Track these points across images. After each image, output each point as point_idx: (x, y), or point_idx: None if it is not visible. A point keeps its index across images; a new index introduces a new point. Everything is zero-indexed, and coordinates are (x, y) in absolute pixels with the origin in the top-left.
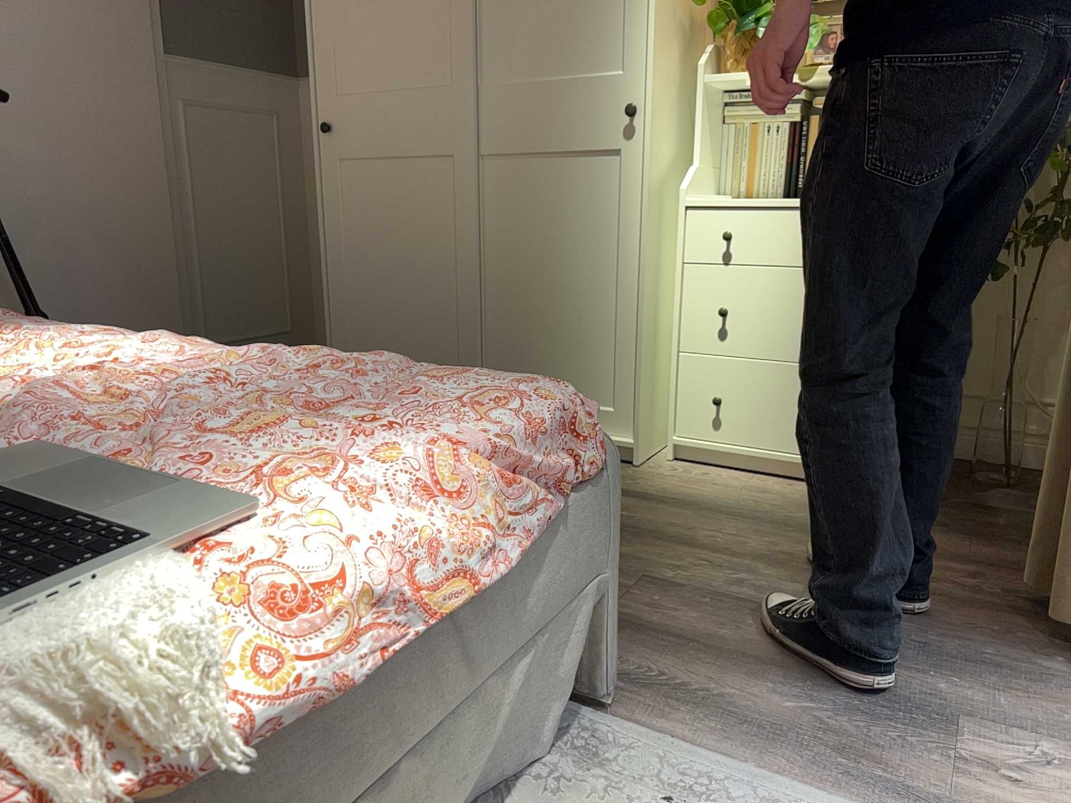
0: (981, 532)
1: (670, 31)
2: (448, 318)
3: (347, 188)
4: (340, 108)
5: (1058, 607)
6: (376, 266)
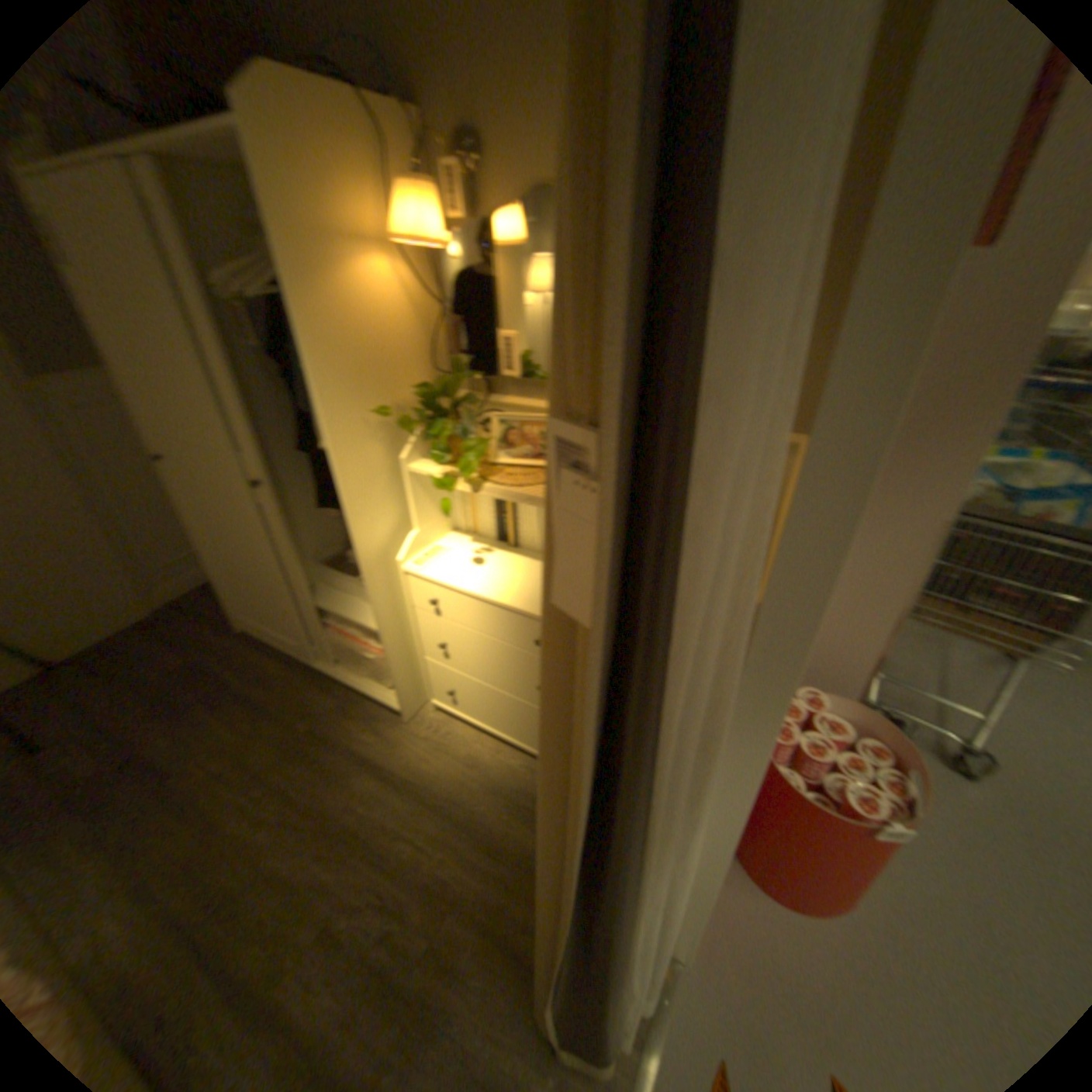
0: None
1: (359, 441)
2: (273, 603)
3: (183, 502)
4: (153, 445)
5: None
6: (221, 558)
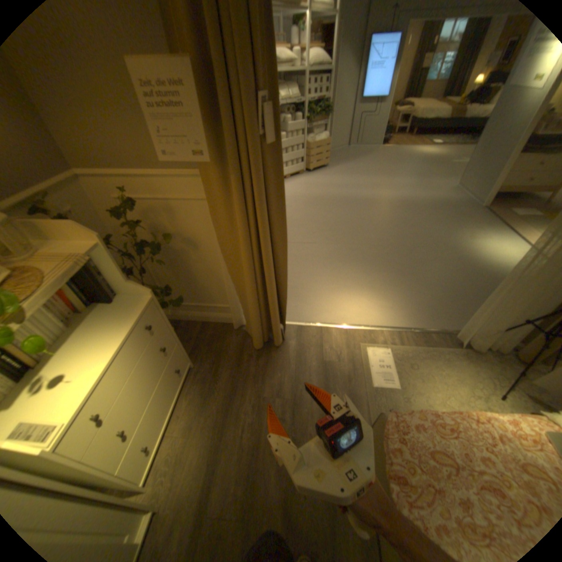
0: (214, 353)
1: None
2: None
3: None
4: None
5: (259, 340)
6: None
